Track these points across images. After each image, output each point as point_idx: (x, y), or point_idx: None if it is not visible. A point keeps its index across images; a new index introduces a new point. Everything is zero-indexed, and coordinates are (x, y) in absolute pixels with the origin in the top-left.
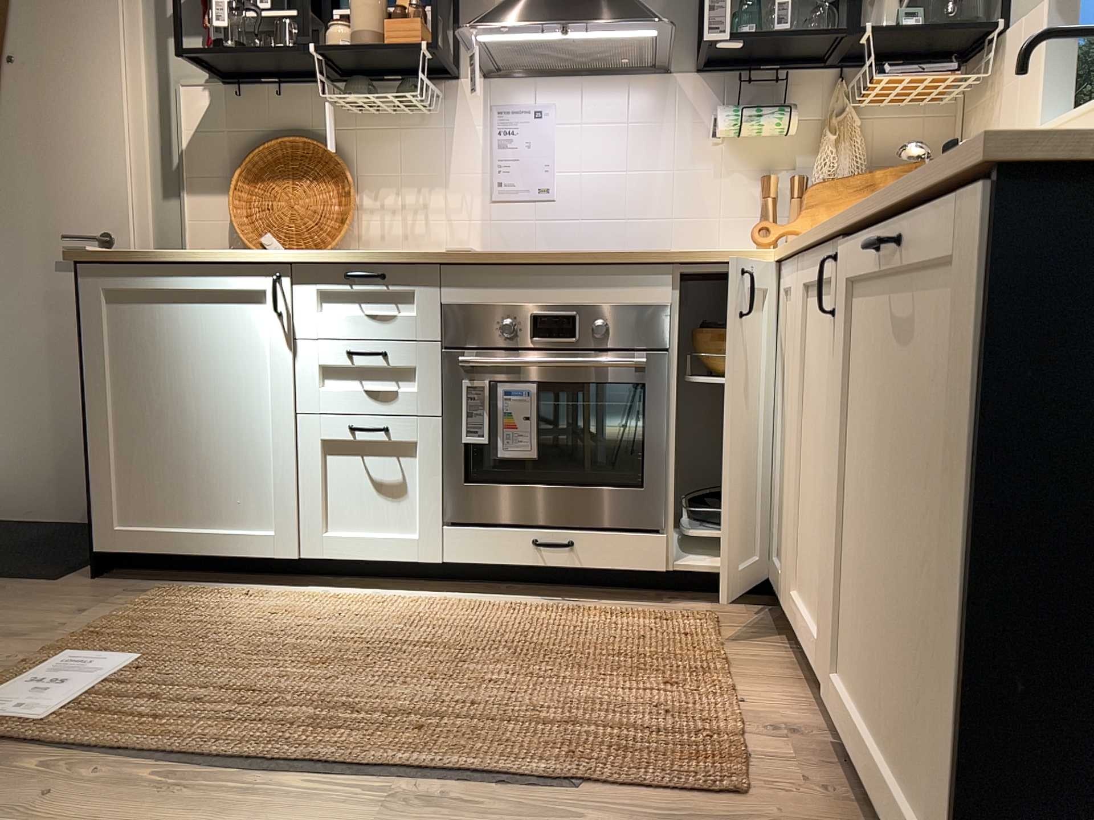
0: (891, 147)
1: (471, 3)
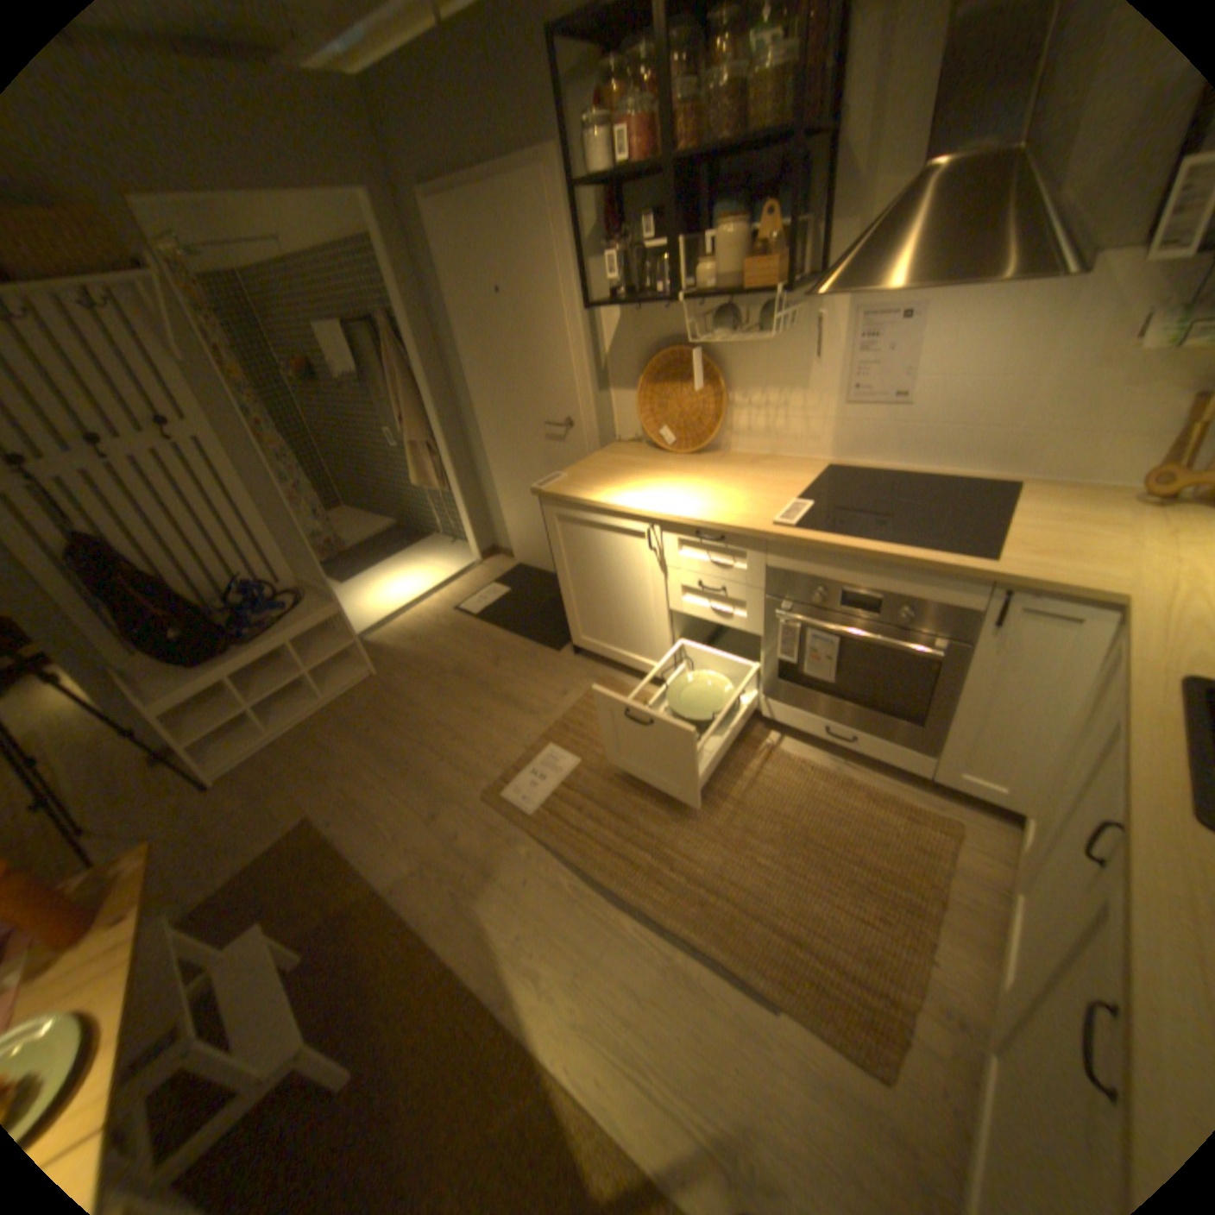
0: None
1: (849, 182)
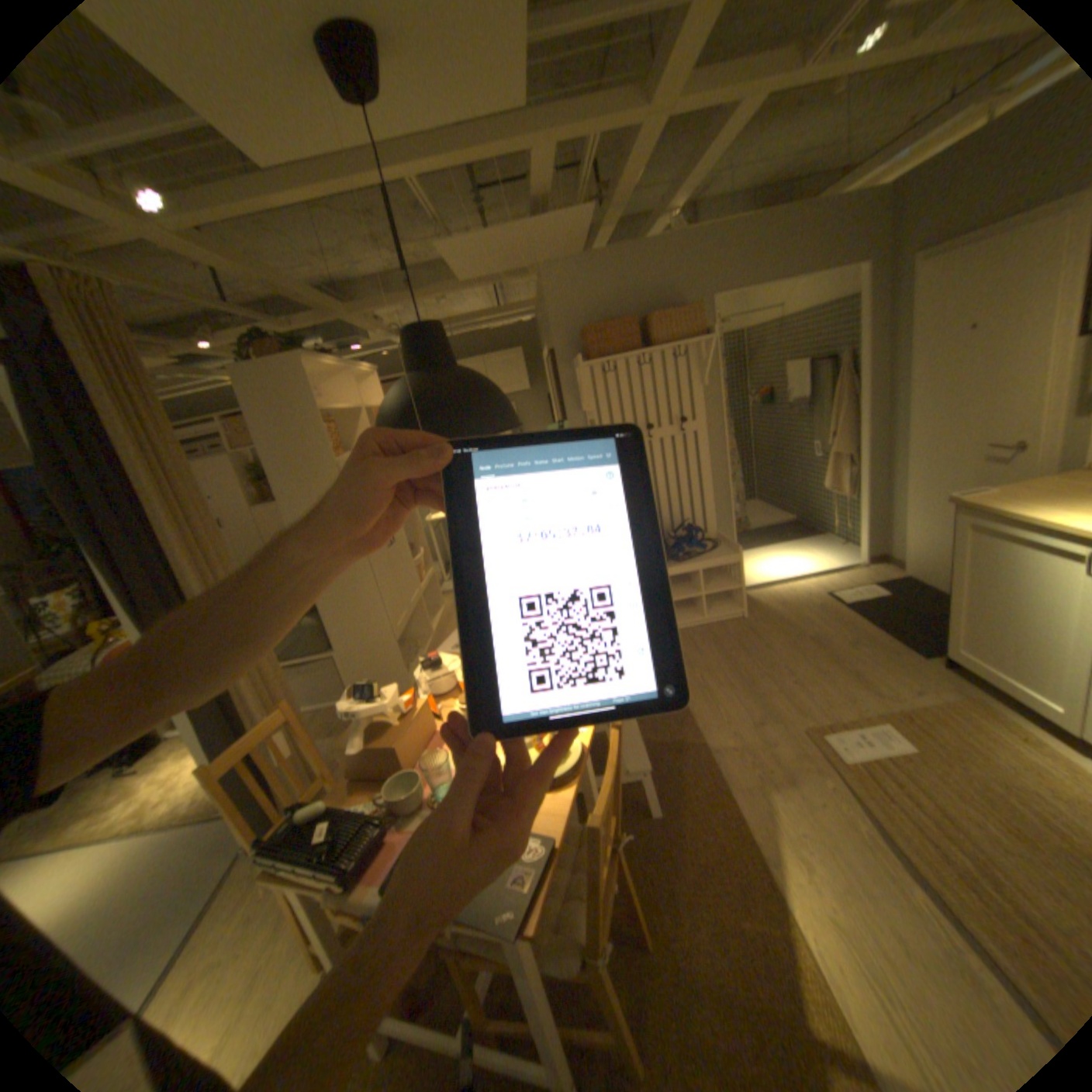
0: None
1: None
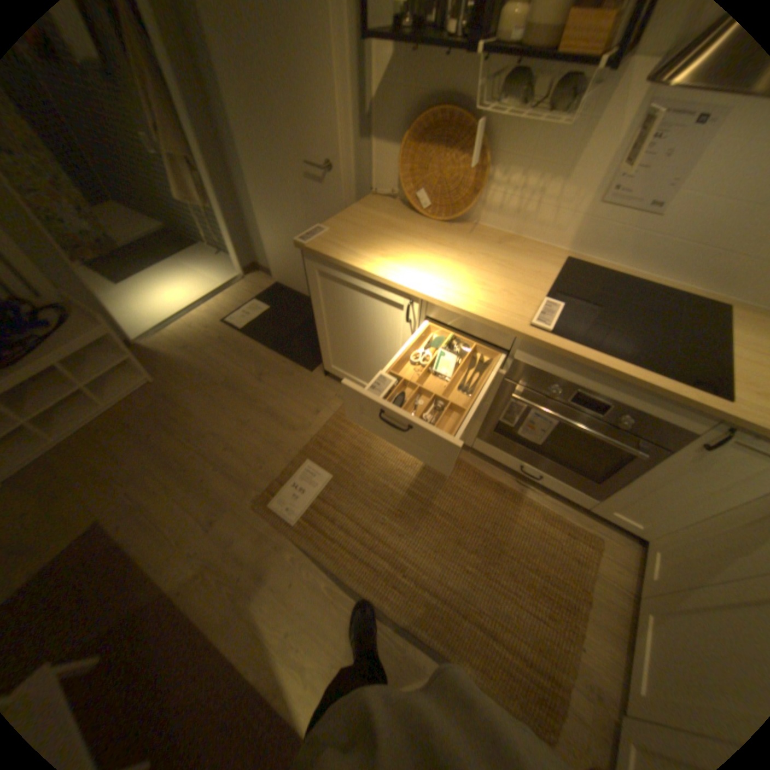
0: None
1: None
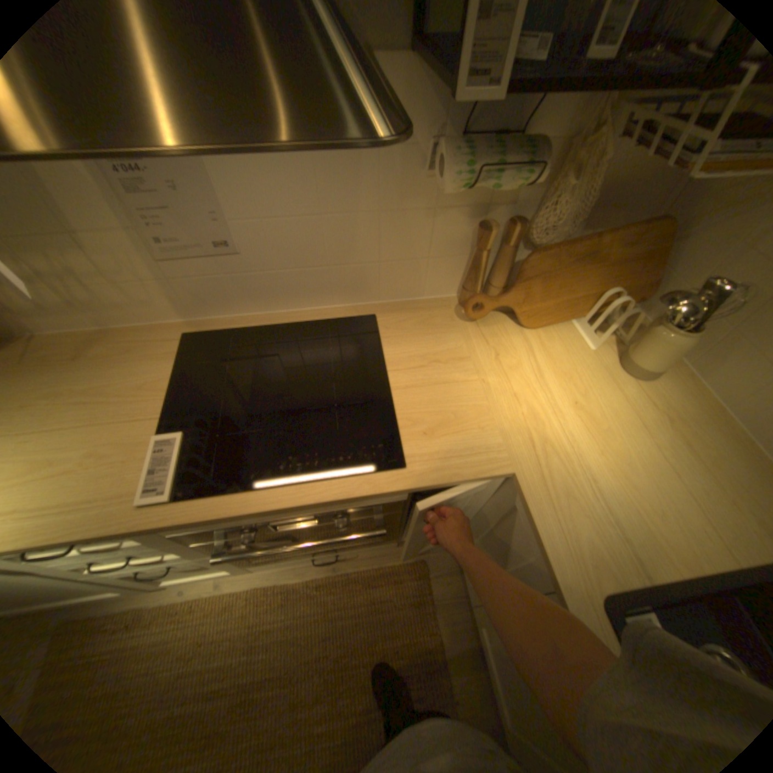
0: (629, 172)
1: None
